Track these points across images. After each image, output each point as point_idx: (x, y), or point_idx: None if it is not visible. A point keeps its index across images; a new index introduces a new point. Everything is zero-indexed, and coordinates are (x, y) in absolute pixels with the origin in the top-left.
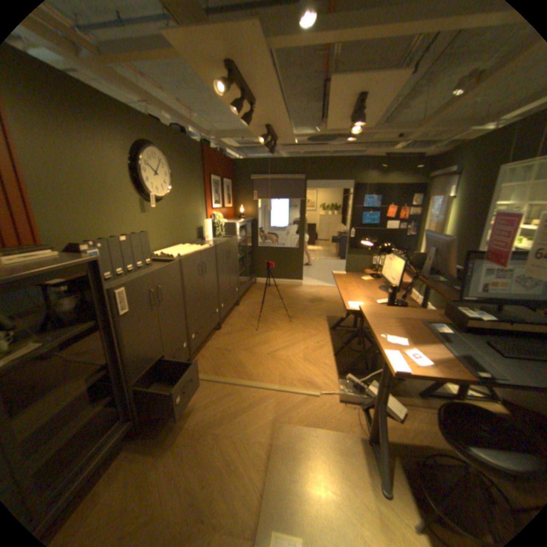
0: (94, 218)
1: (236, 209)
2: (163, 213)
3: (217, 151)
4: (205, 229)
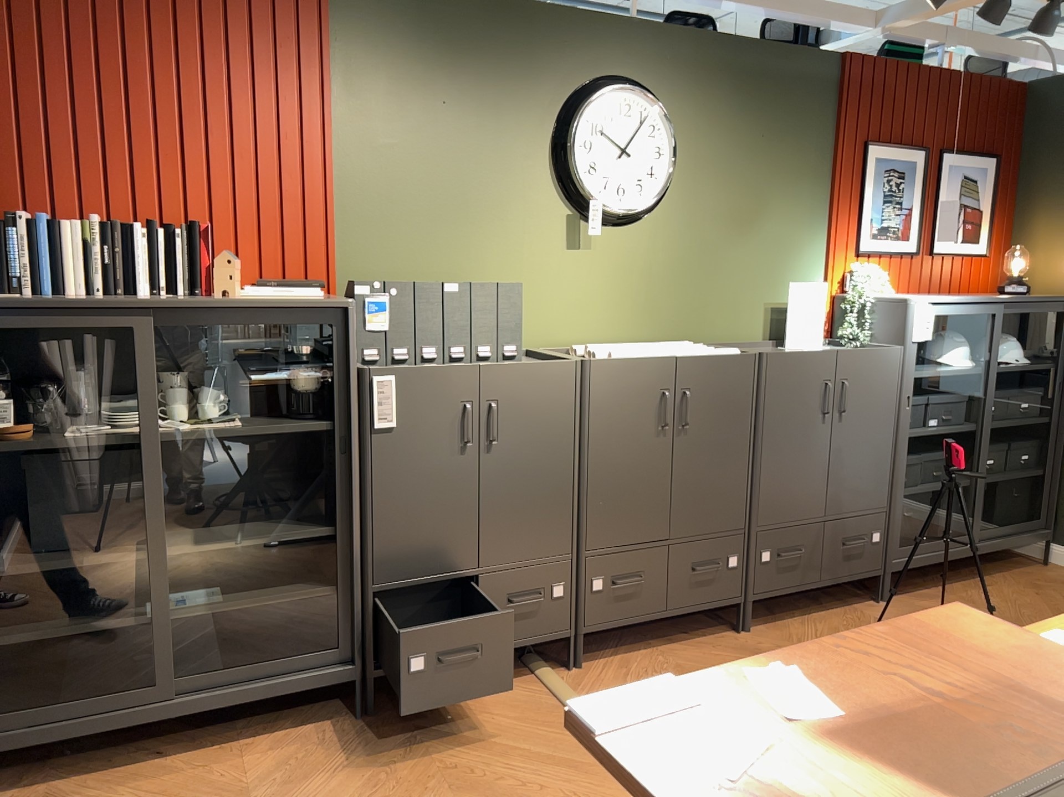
0: (447, 249)
1: (1010, 263)
2: (641, 254)
3: (927, 68)
4: (793, 313)
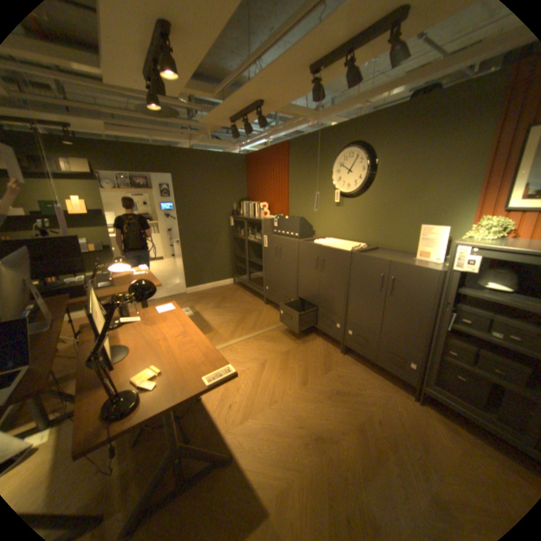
0: (307, 207)
1: None
2: (360, 209)
3: None
4: (422, 241)
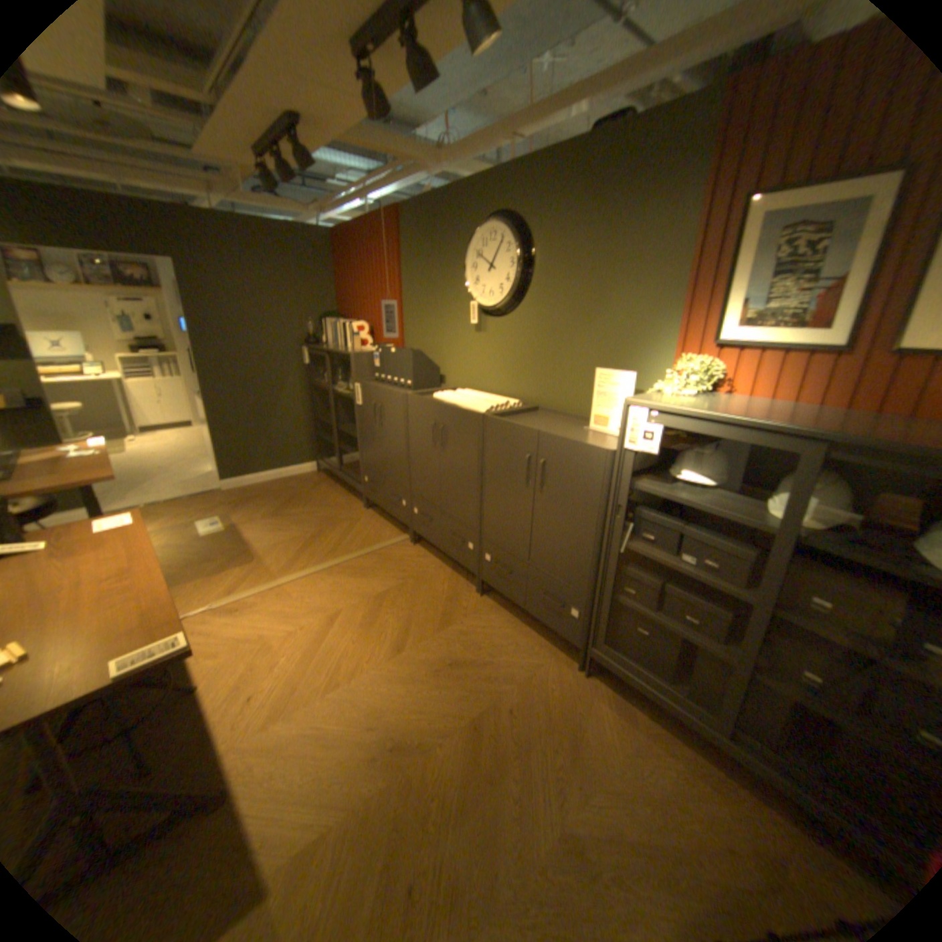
0: (433, 332)
1: None
2: (512, 337)
3: None
4: (598, 397)
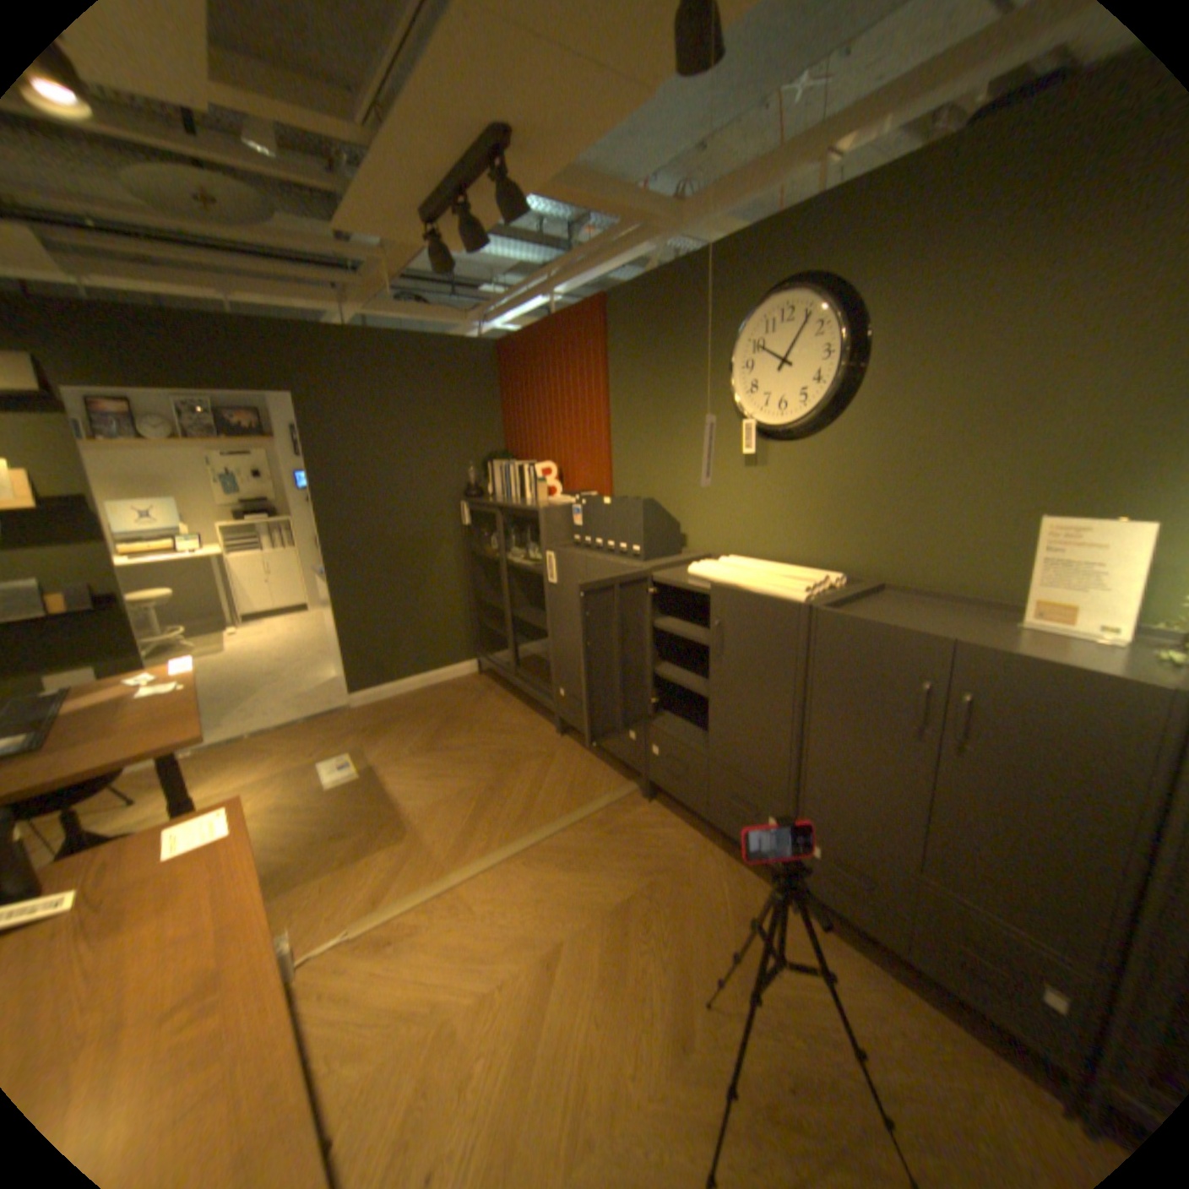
0: (663, 471)
1: None
2: (820, 470)
3: None
4: (1046, 567)
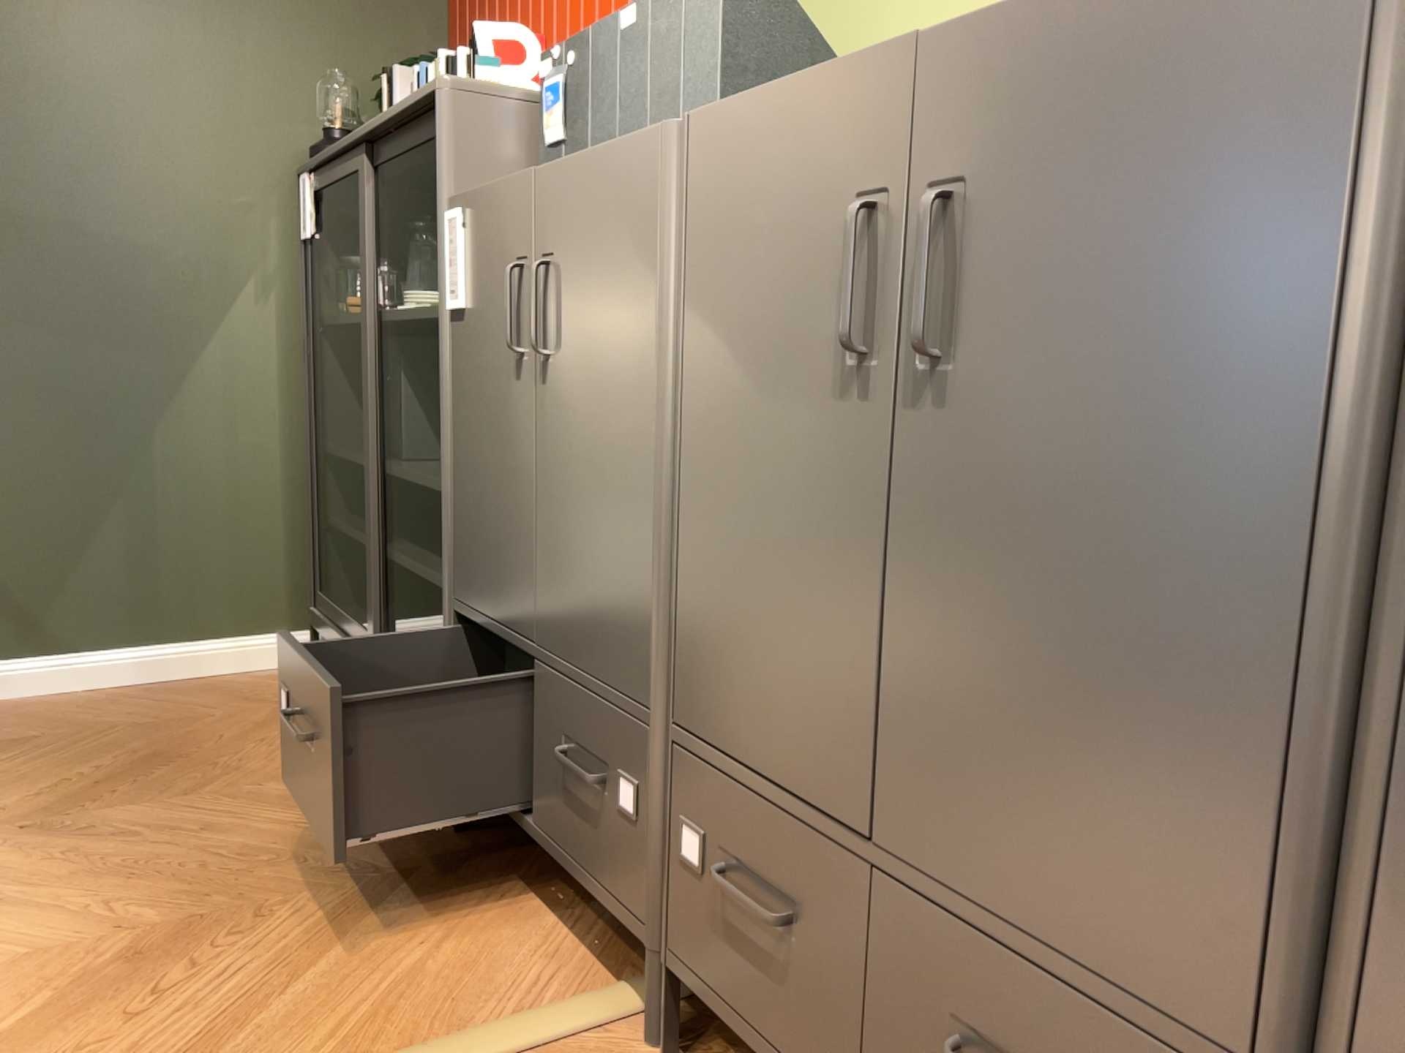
0: None
1: None
2: None
3: None
4: None
